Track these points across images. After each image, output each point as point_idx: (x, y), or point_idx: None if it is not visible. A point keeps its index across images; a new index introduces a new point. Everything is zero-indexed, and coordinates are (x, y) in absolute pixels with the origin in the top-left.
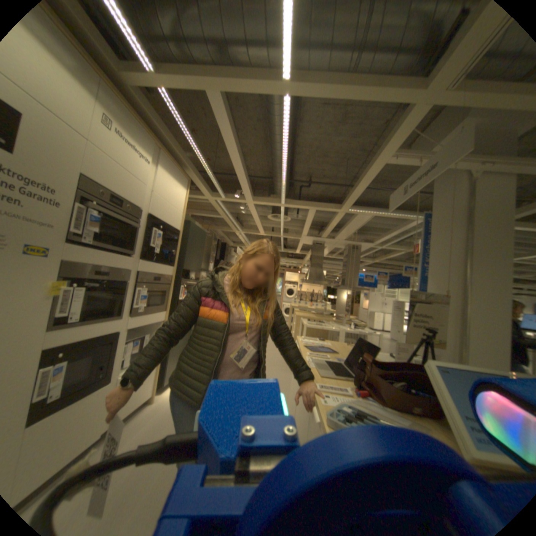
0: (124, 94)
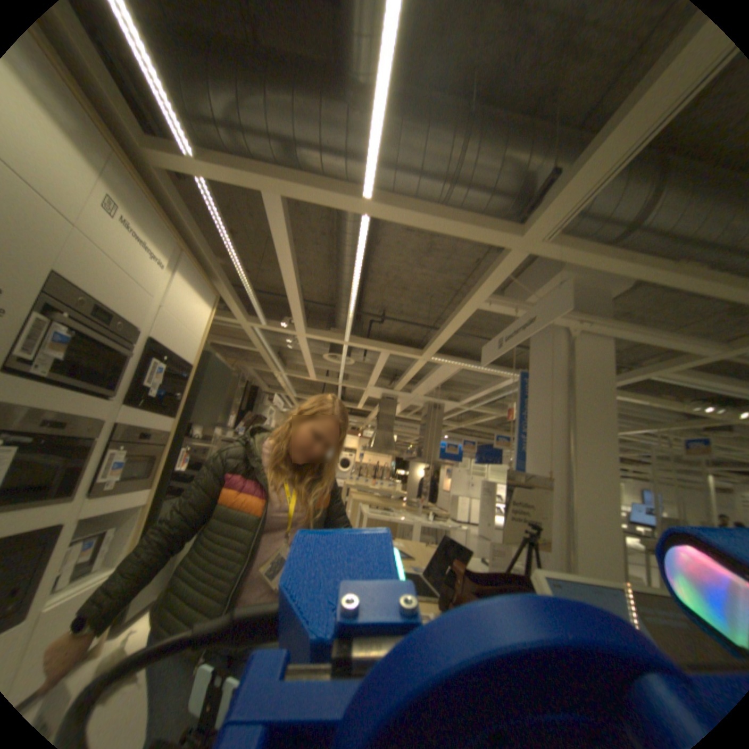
0: (142, 176)
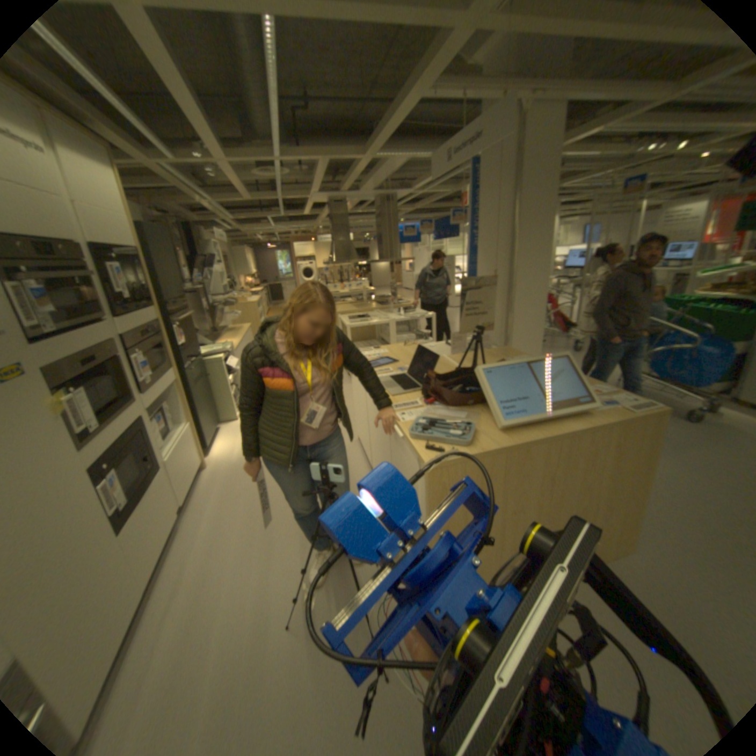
0: None
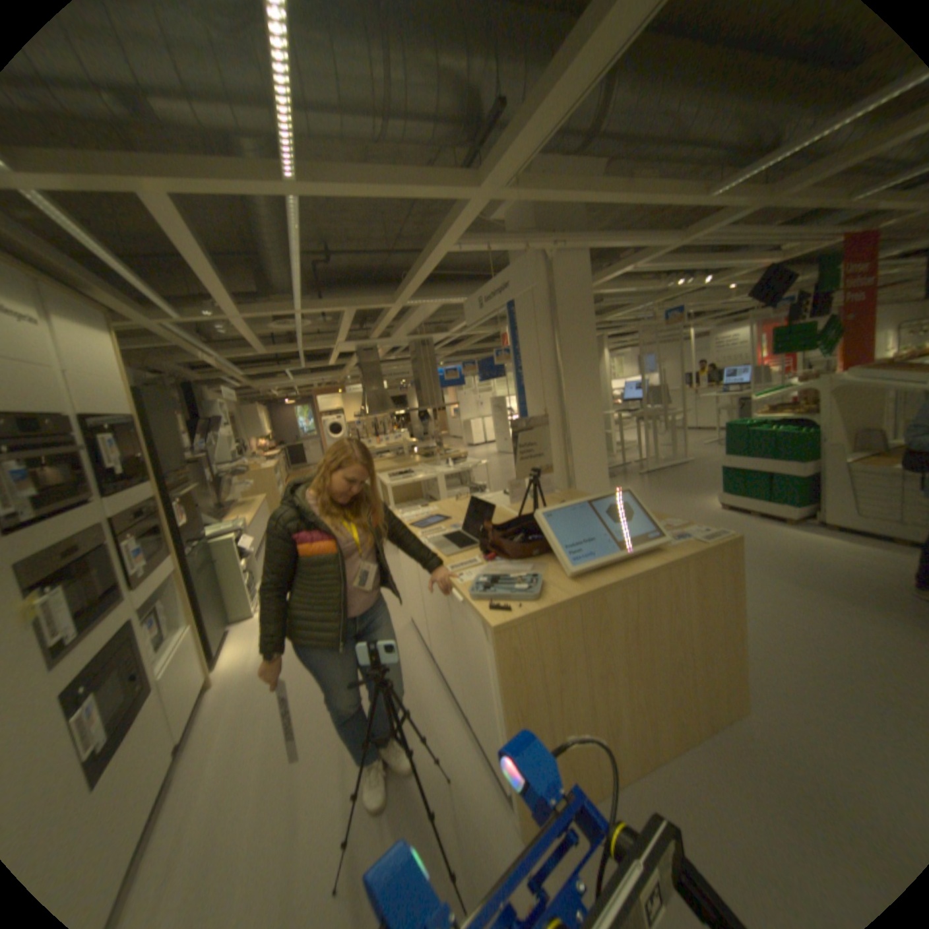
0: None
